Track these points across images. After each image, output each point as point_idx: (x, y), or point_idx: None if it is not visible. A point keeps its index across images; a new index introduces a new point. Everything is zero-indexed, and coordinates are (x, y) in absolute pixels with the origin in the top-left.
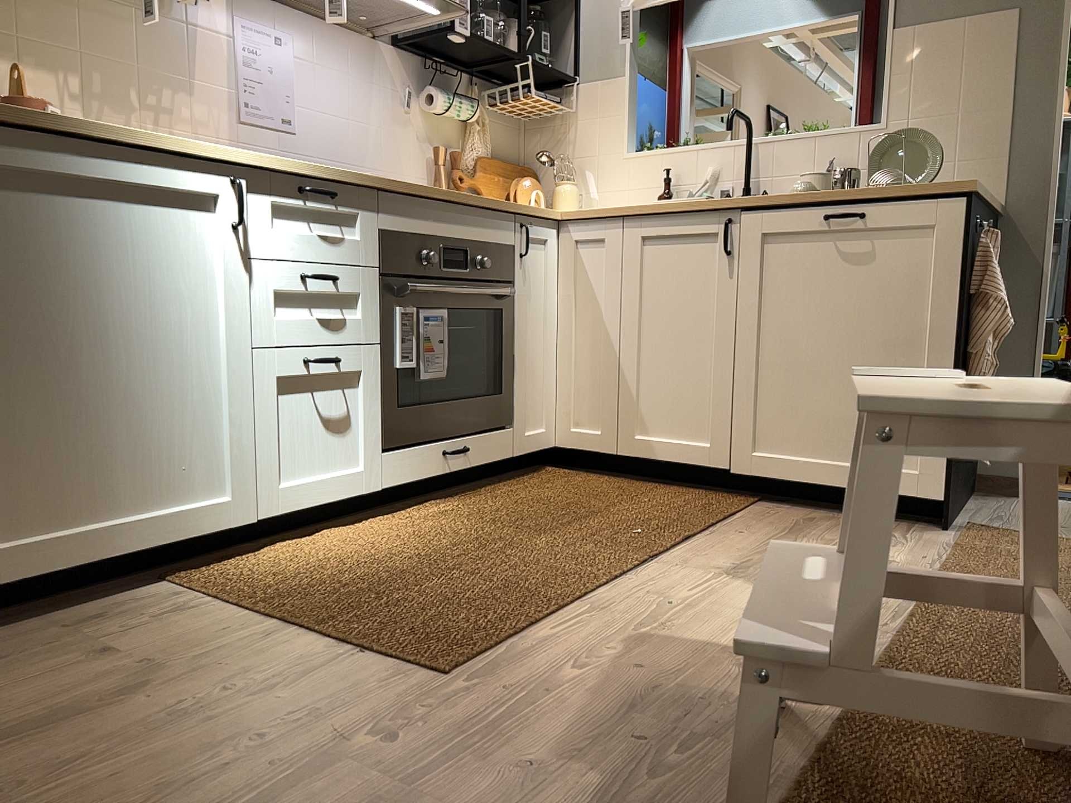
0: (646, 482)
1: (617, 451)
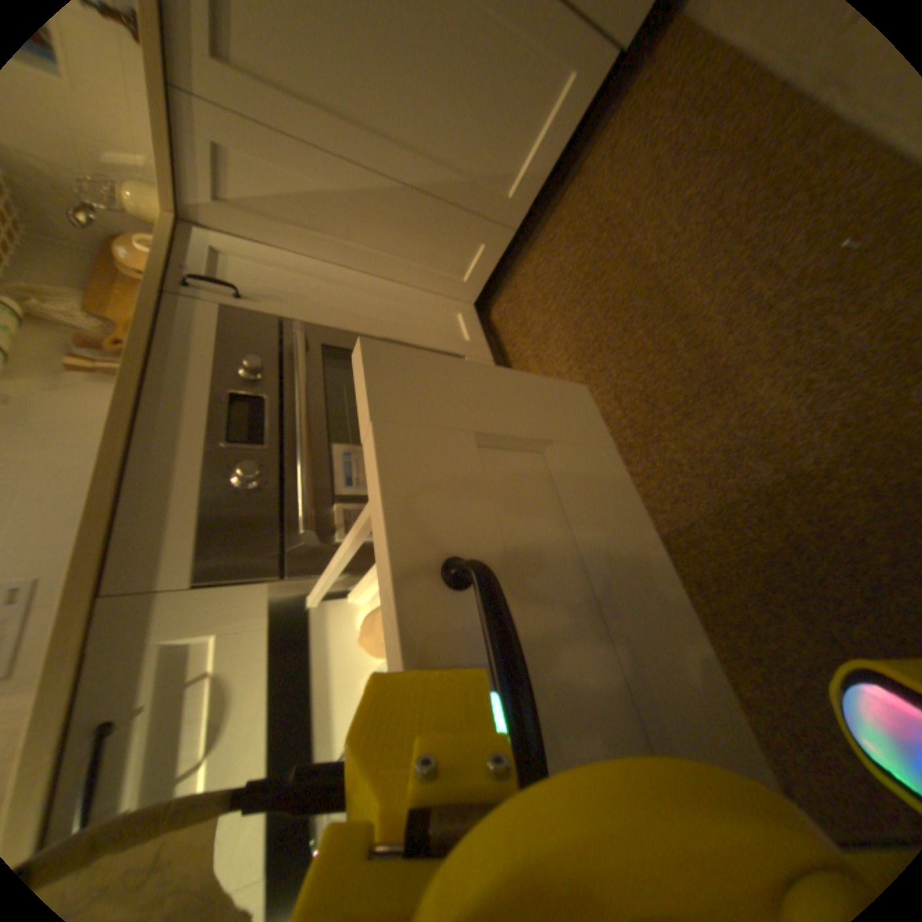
0: (559, 202)
1: (519, 229)
